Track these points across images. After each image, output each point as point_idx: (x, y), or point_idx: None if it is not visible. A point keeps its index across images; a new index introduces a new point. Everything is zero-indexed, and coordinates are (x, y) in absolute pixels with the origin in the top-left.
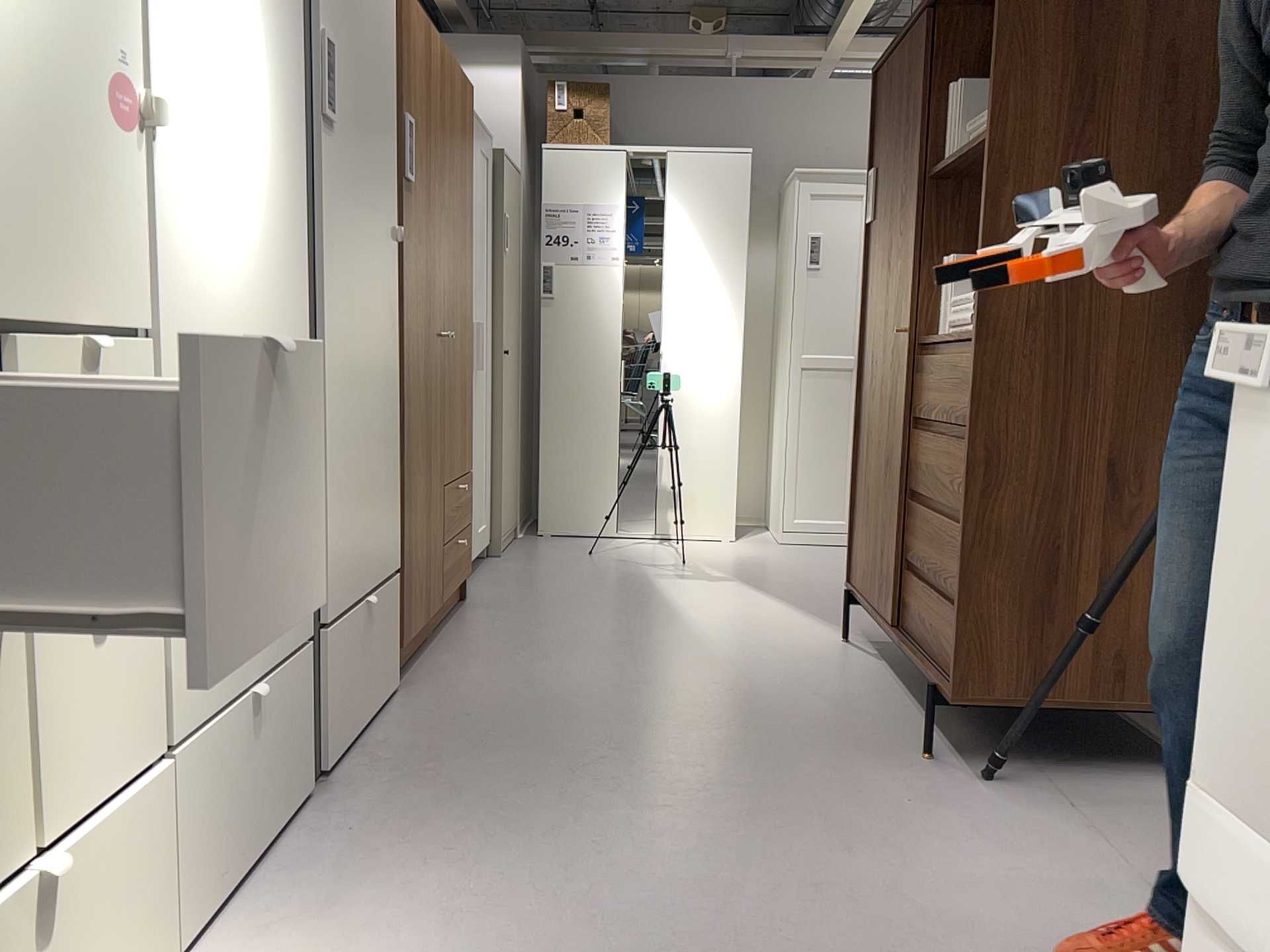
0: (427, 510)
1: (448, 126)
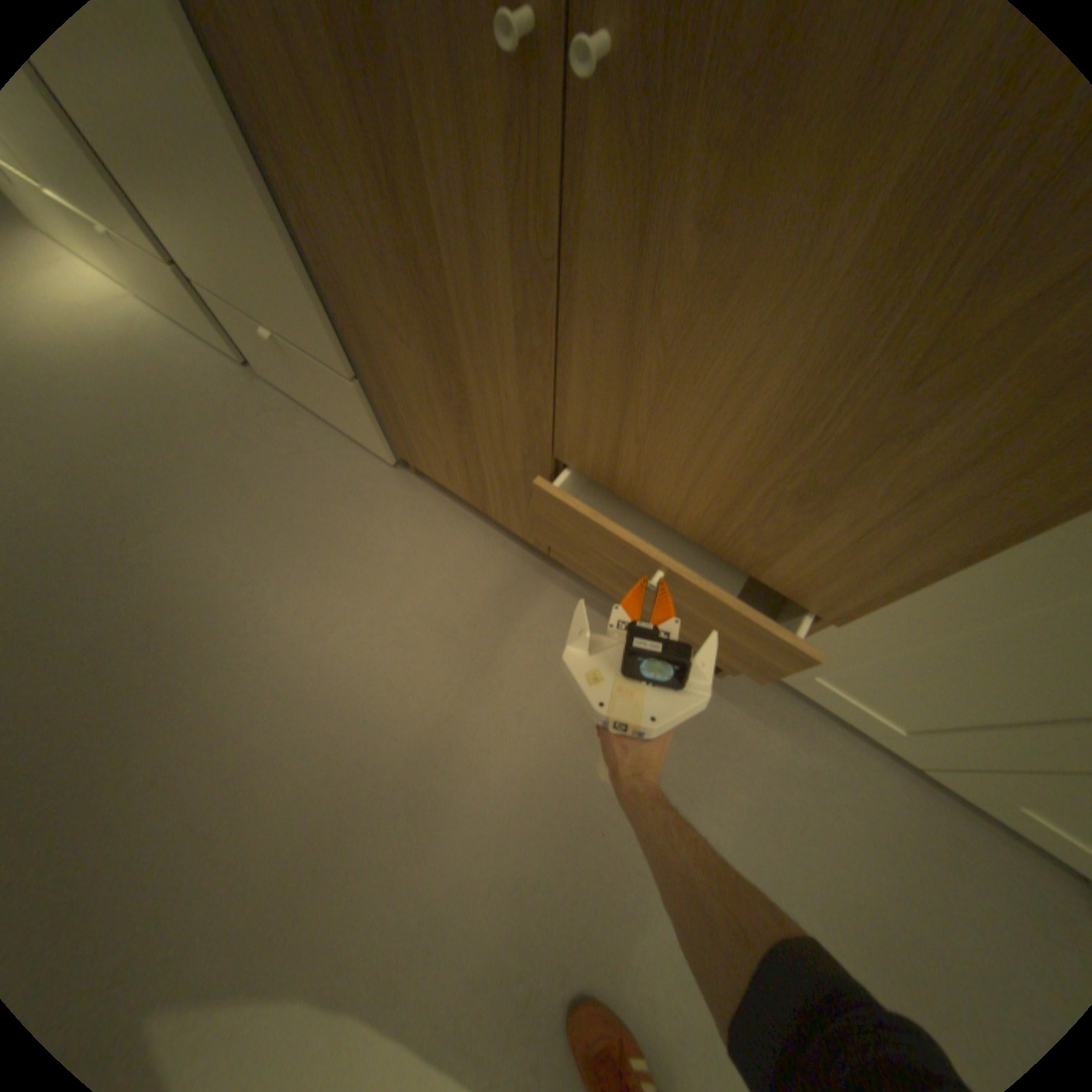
0: (462, 417)
1: None
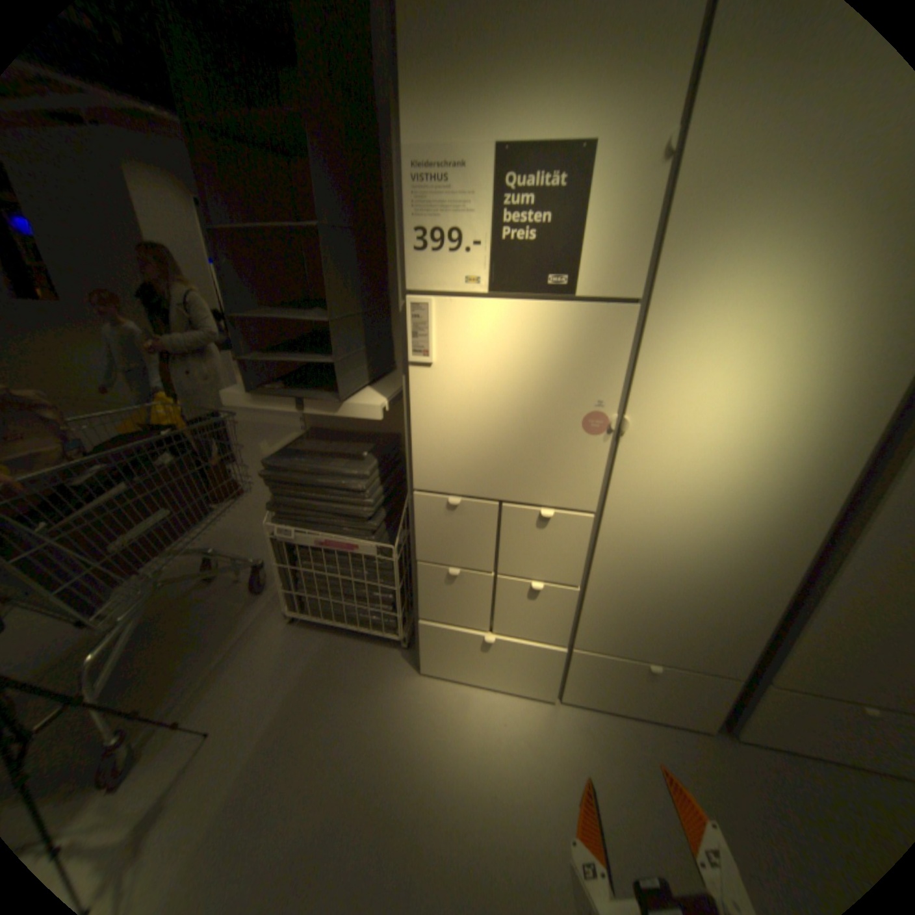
0: None
1: None
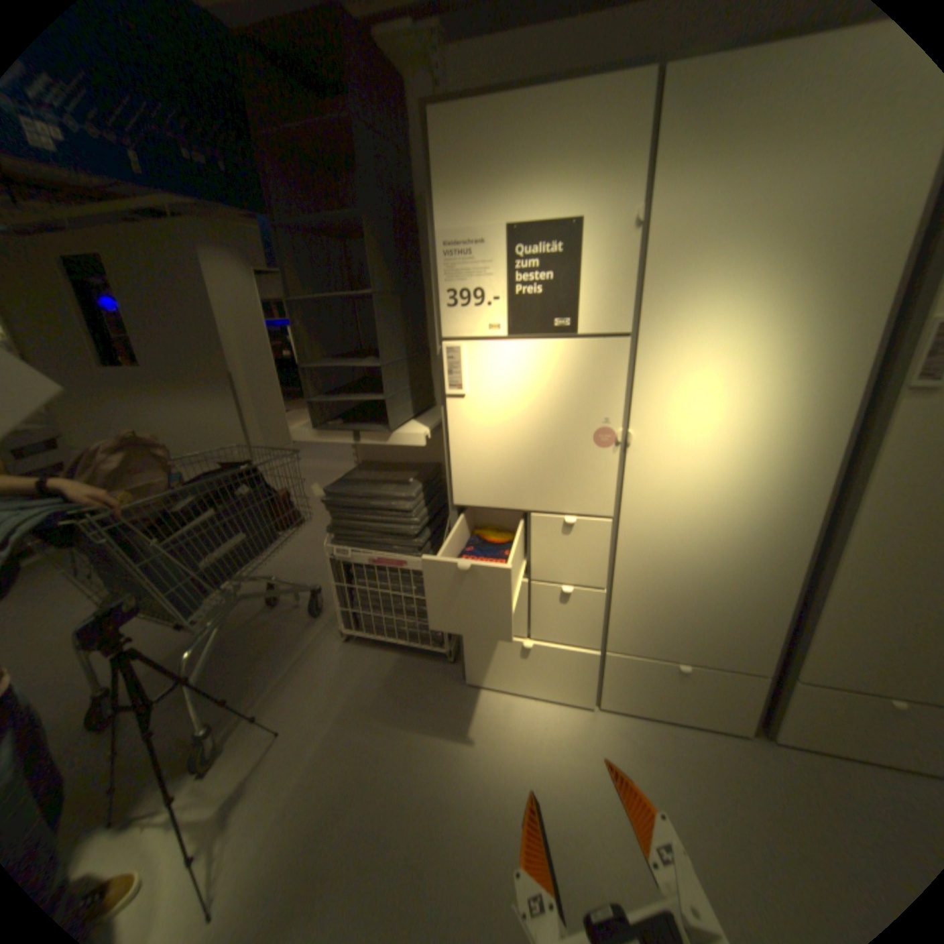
0: None
1: None
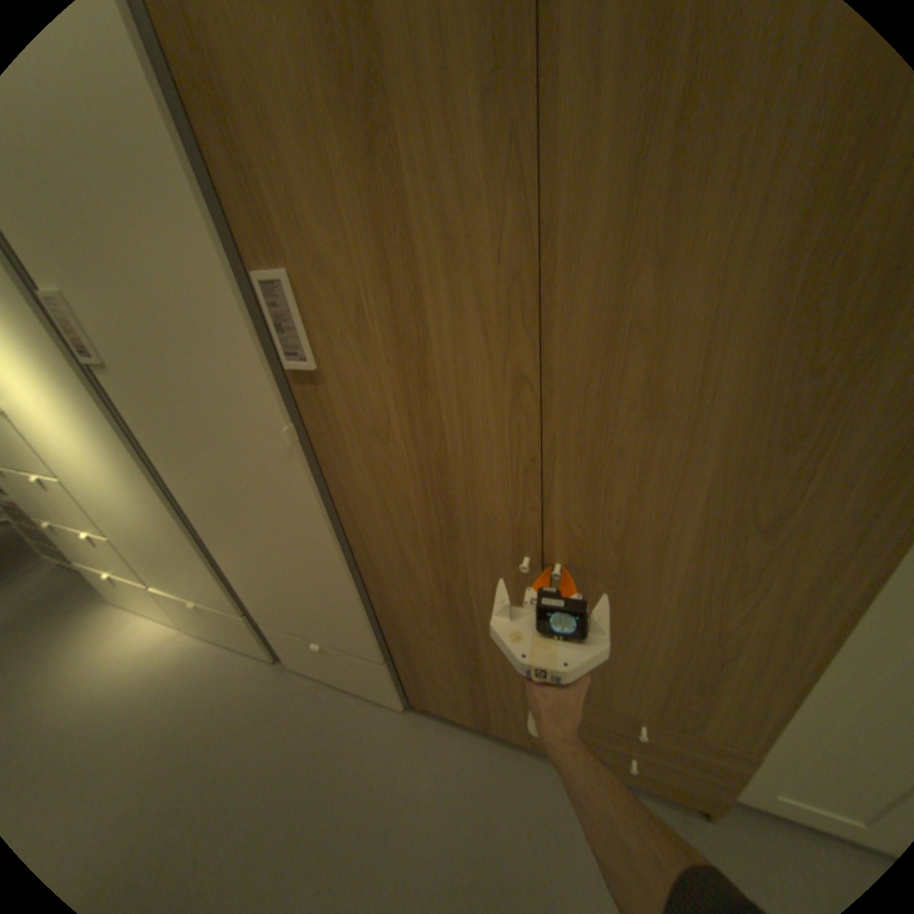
0: (474, 677)
1: (602, 131)
